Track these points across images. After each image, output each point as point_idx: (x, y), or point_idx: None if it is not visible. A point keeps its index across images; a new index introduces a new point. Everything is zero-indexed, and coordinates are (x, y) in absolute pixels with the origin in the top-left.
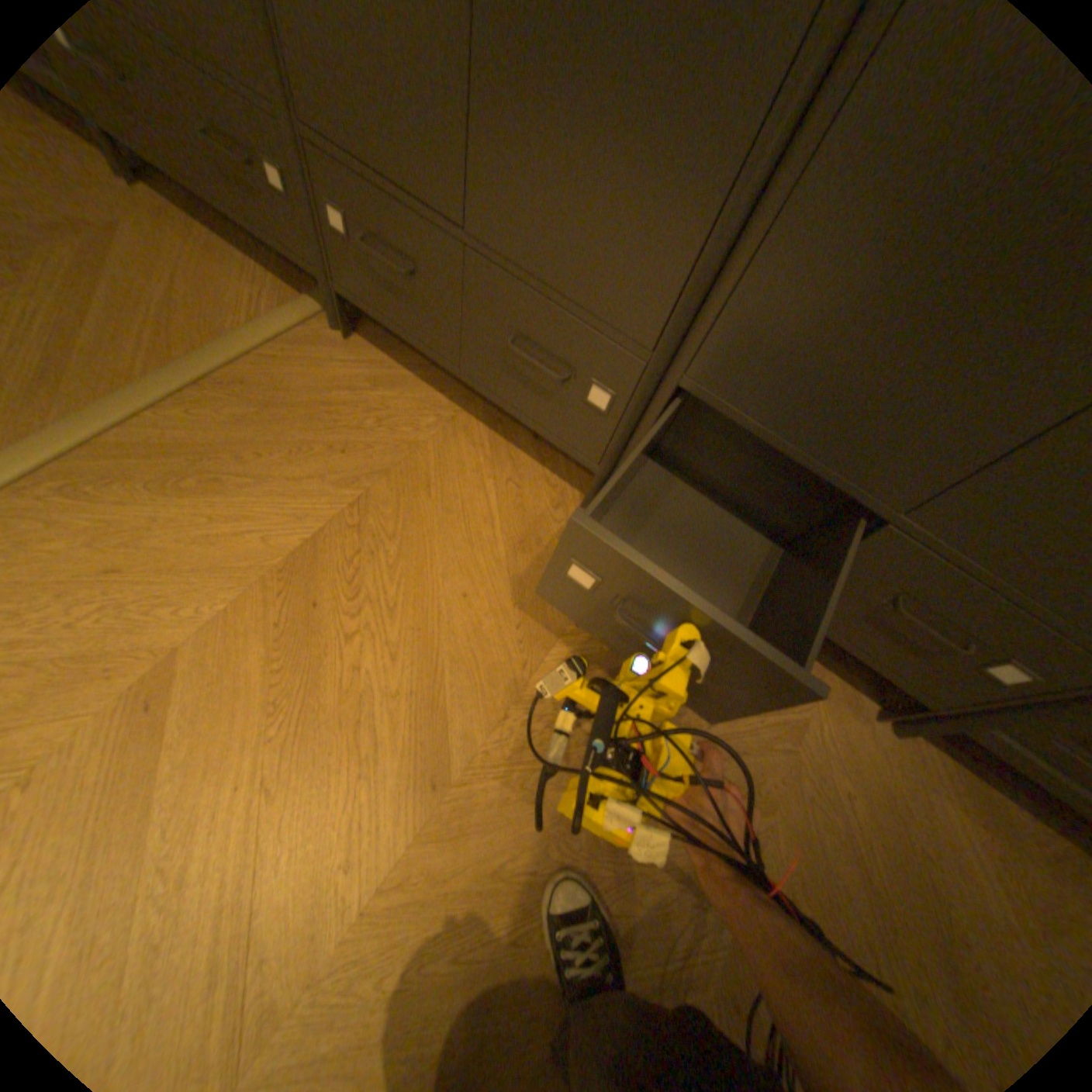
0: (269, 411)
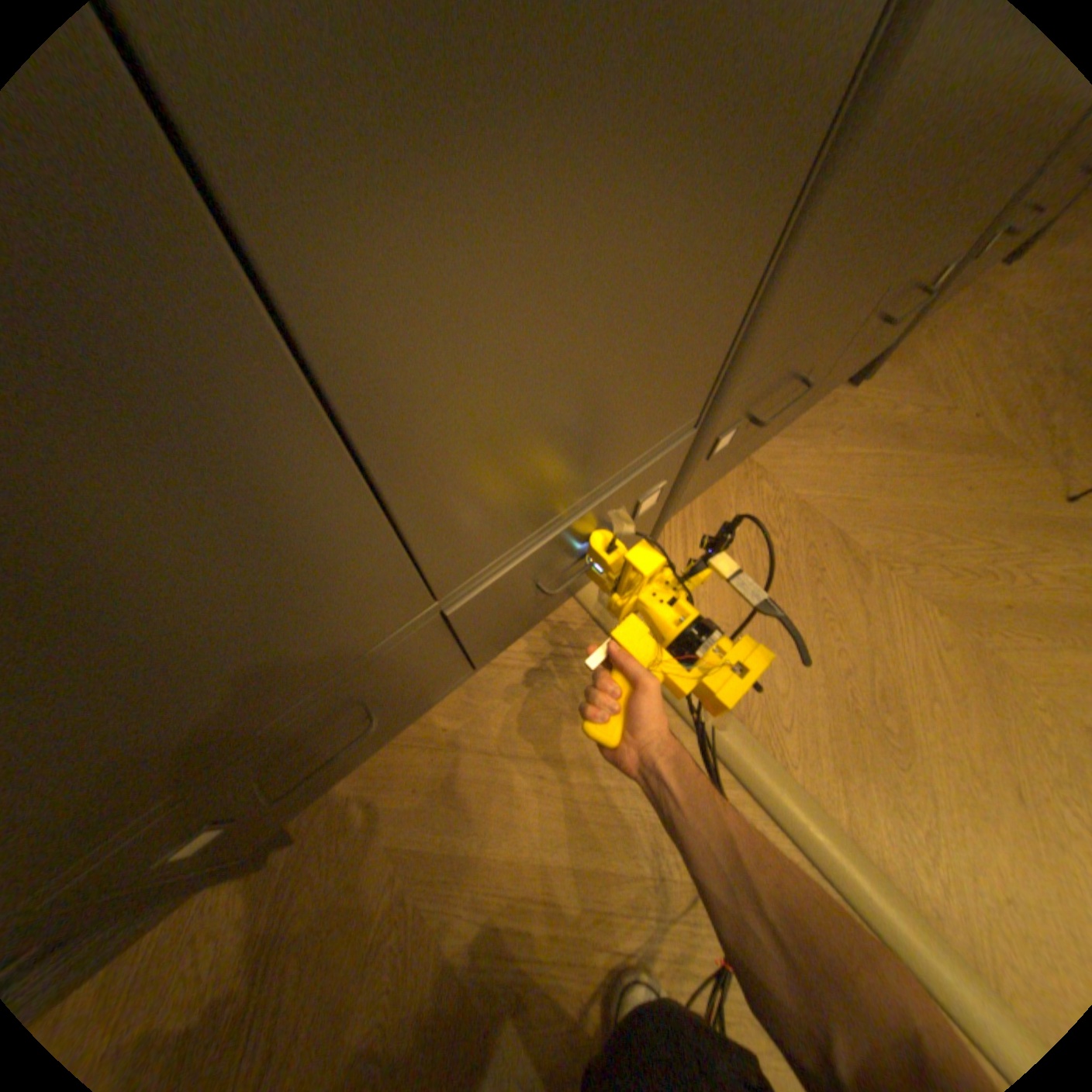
0: (775, 640)
